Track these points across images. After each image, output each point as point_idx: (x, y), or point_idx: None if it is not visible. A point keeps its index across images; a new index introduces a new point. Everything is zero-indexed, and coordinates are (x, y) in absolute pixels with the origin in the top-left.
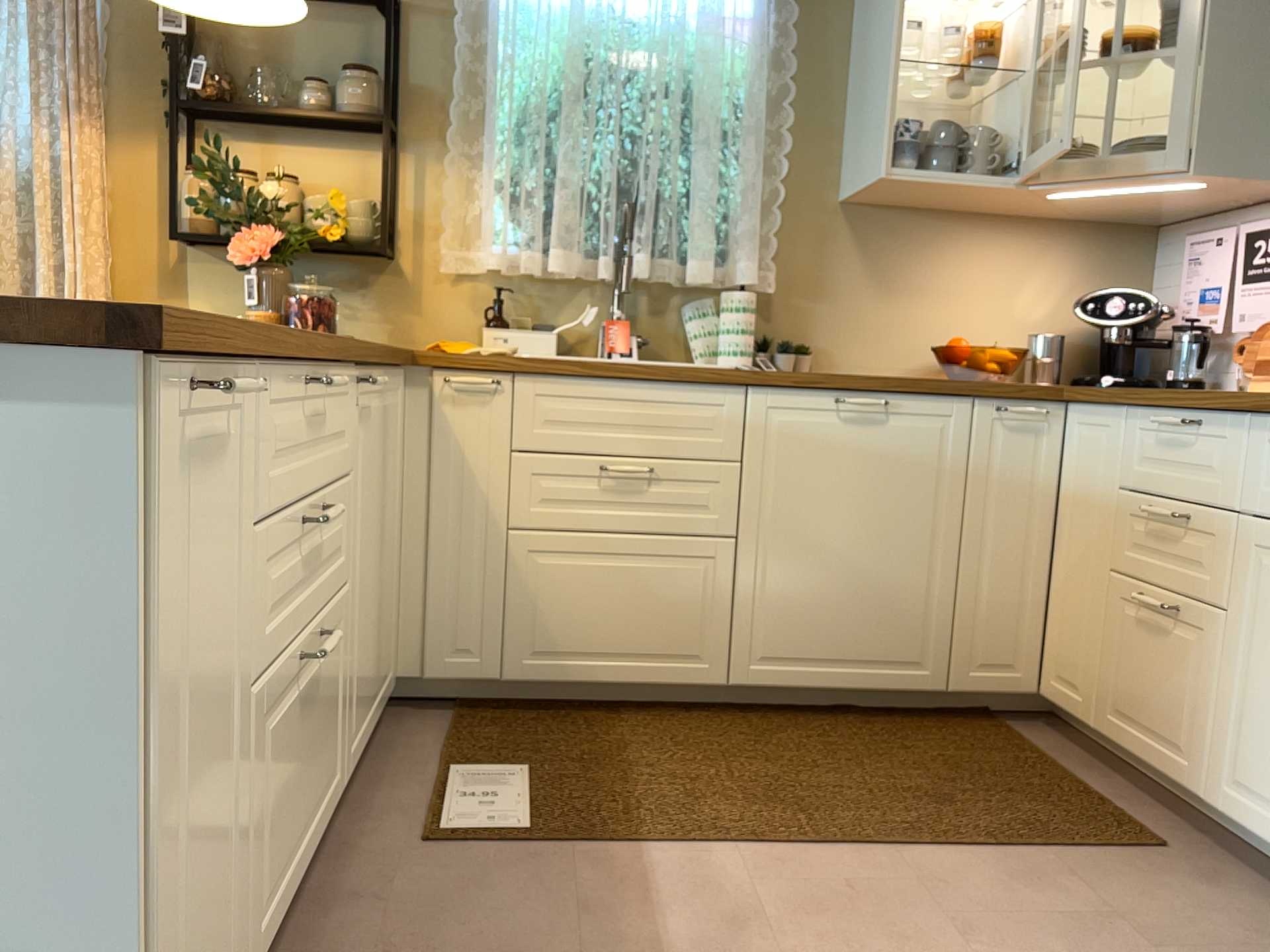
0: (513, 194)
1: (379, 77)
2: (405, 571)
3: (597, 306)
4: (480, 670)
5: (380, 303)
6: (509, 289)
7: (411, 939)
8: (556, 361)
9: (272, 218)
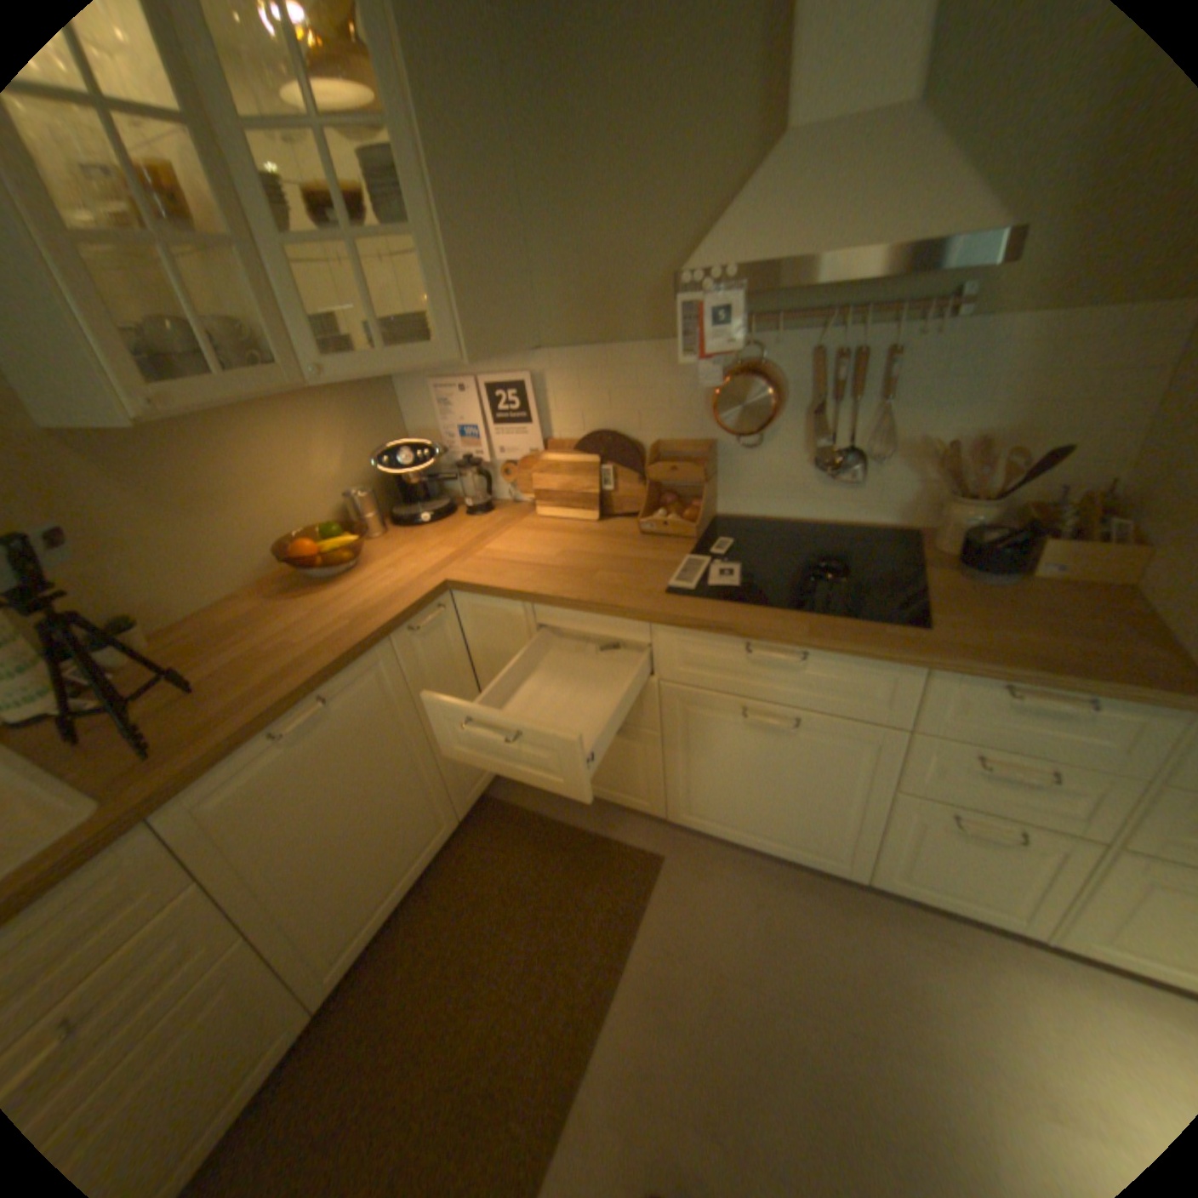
0: None
1: None
2: None
3: None
4: None
5: None
6: None
7: None
8: None
9: None
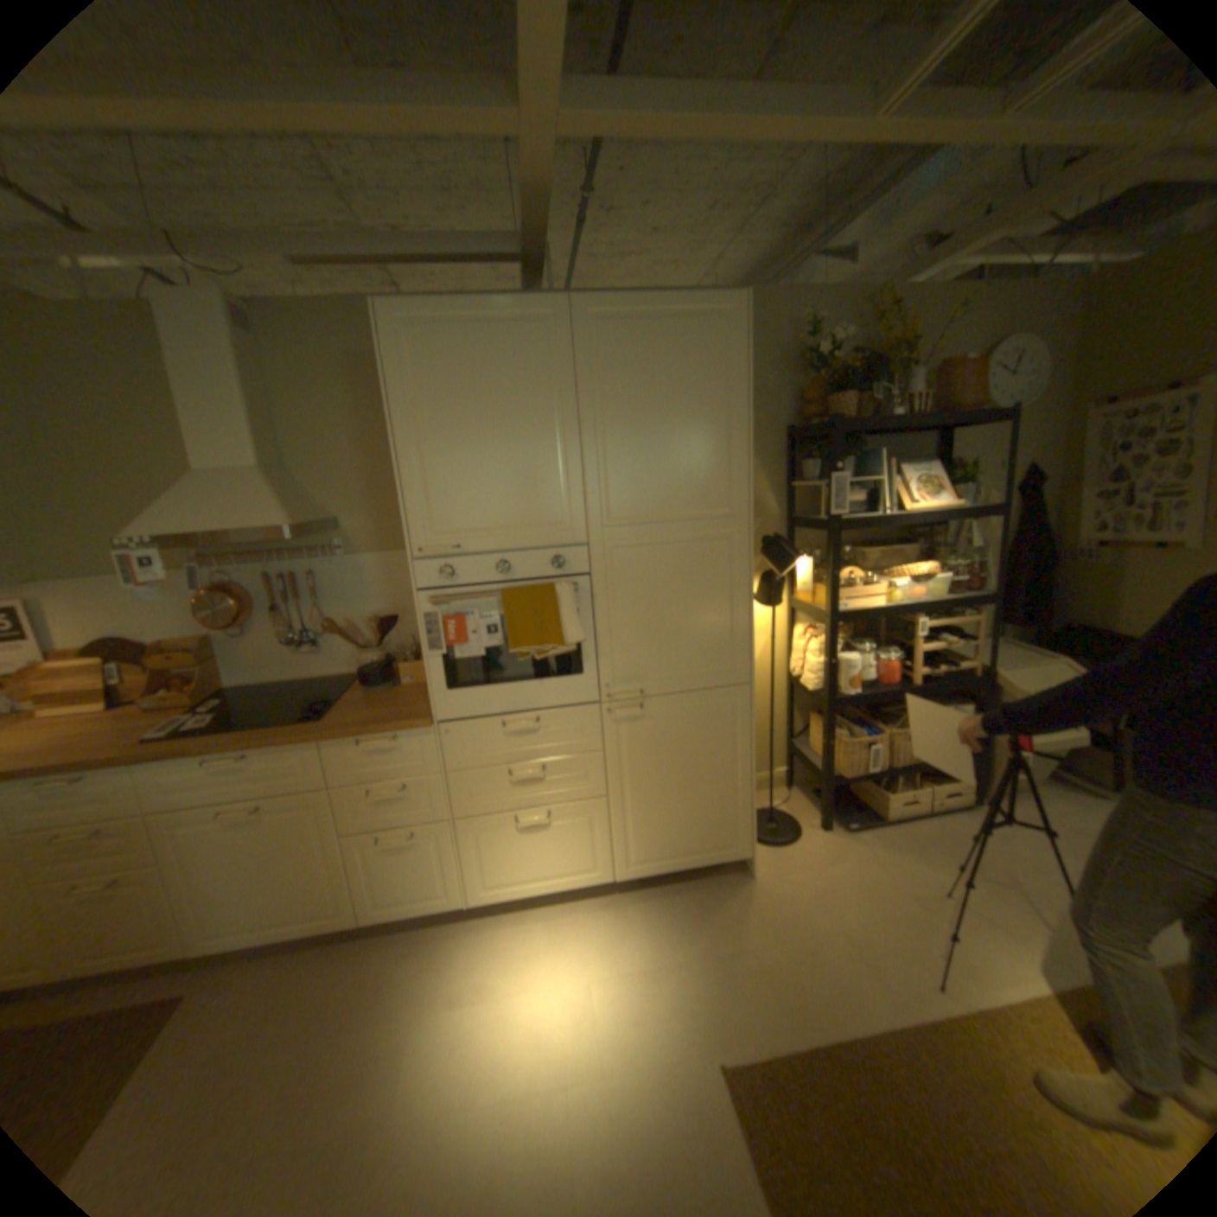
0: None
1: None
2: None
3: None
4: None
5: None
6: None
7: None
8: None
9: None
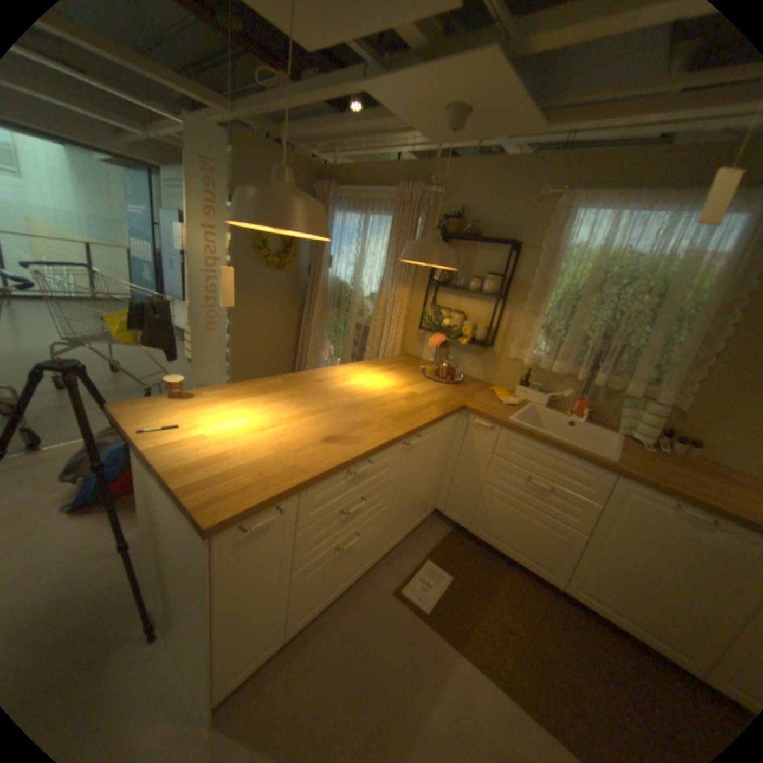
0: (549, 331)
1: (501, 277)
2: (447, 477)
3: (574, 390)
4: (463, 523)
5: (483, 362)
6: (534, 371)
7: (360, 639)
8: (522, 427)
9: (446, 330)
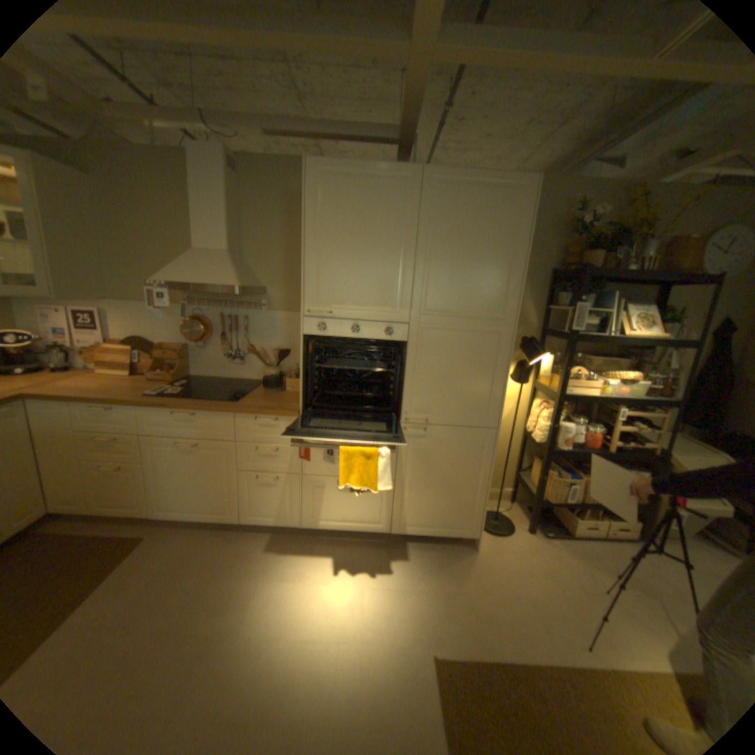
0: None
1: None
2: None
3: None
4: None
5: None
6: None
7: None
8: None
9: None
